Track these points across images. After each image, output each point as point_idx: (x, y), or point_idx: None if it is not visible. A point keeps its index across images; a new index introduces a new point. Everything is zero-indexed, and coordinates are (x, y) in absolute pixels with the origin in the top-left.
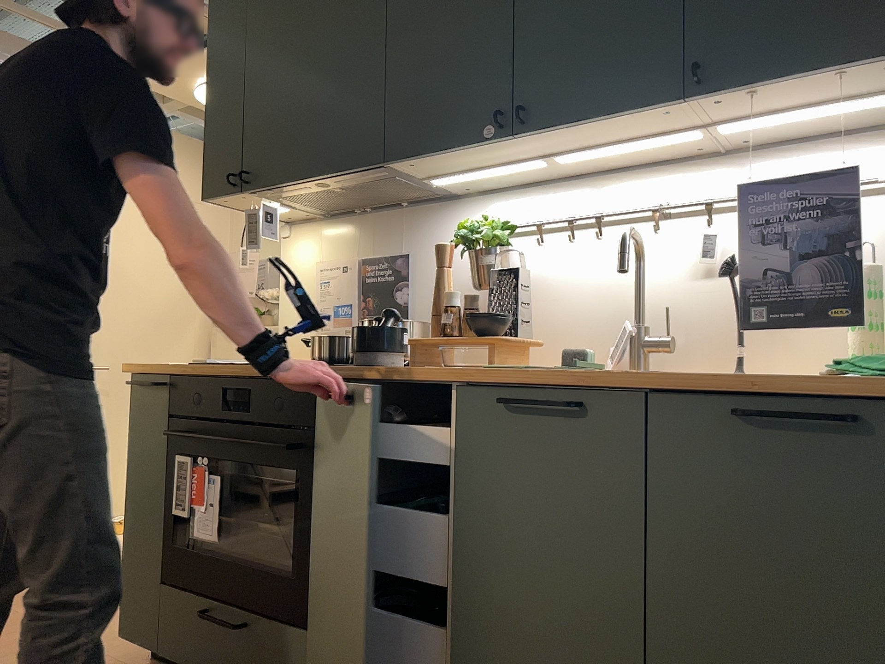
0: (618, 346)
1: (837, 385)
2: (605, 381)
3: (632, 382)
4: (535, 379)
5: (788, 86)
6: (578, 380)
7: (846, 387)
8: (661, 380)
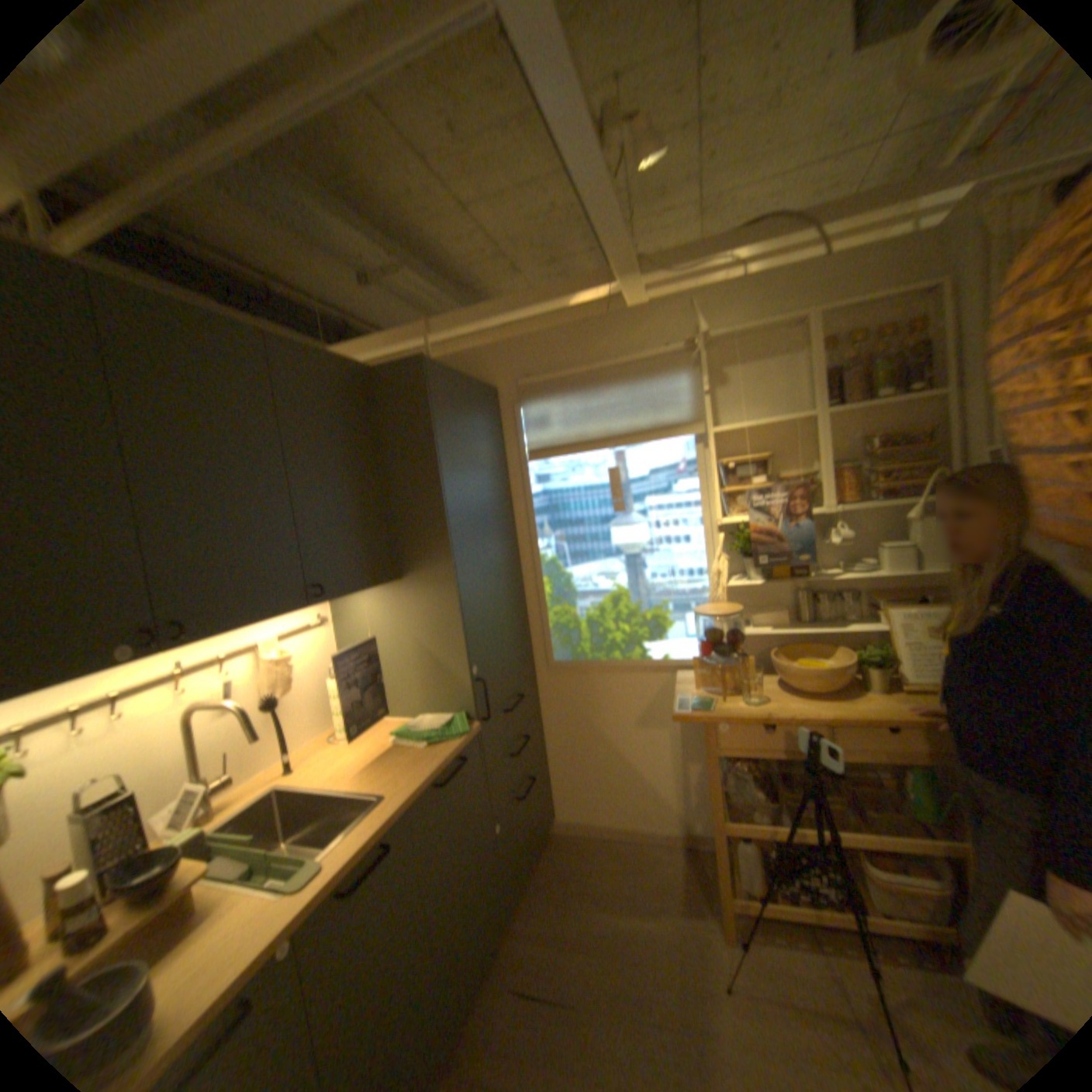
0: (180, 813)
1: (459, 751)
2: (393, 821)
3: (404, 809)
4: (348, 861)
5: (343, 596)
6: (380, 833)
7: (453, 750)
8: (416, 797)
